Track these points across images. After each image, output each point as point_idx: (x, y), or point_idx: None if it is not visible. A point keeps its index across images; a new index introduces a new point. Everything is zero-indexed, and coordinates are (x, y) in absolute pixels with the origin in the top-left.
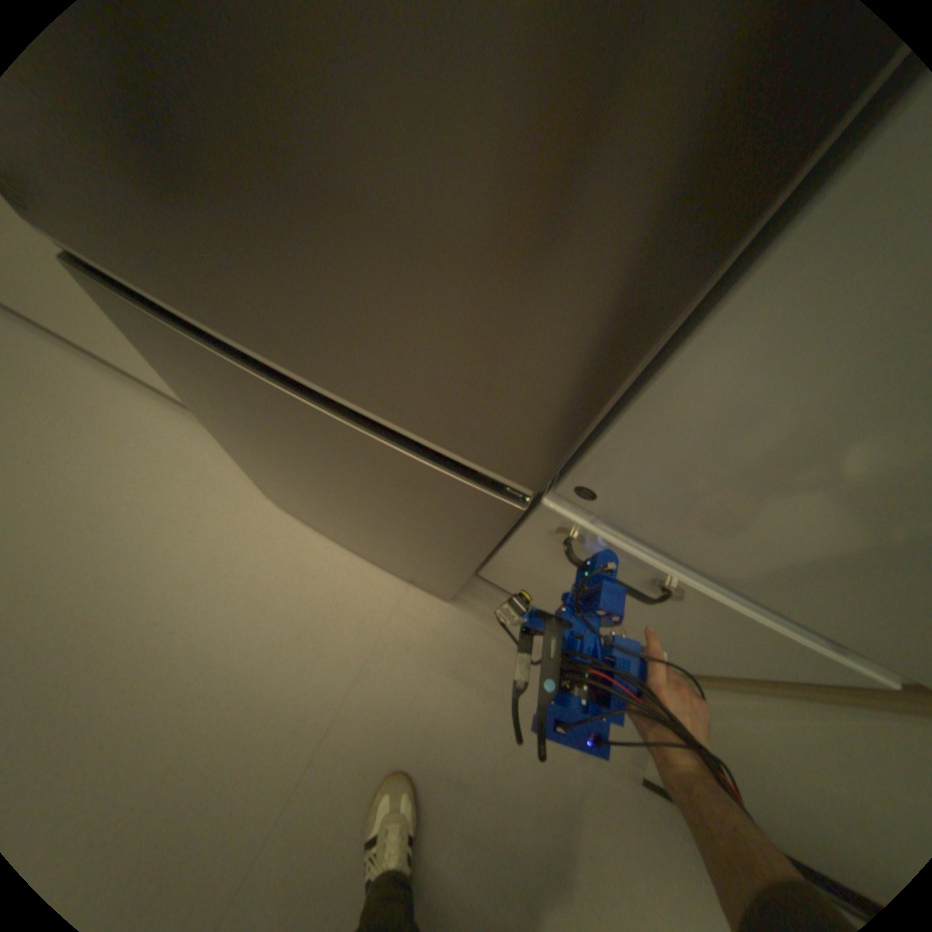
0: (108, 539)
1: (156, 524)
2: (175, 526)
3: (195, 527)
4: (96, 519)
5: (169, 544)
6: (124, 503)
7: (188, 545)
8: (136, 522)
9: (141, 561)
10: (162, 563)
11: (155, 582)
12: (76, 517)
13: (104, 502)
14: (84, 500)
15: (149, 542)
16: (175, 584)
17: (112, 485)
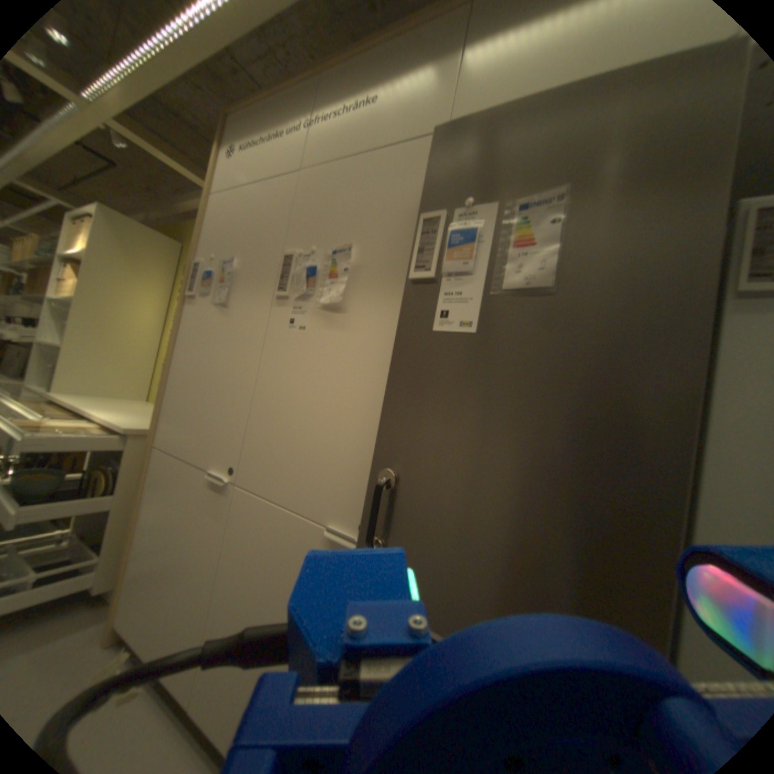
0: None
1: None
2: None
3: None
4: None
5: None
6: None
7: None
8: None
9: None
10: None
11: None
12: None
13: None
14: None
15: None
16: None
17: None
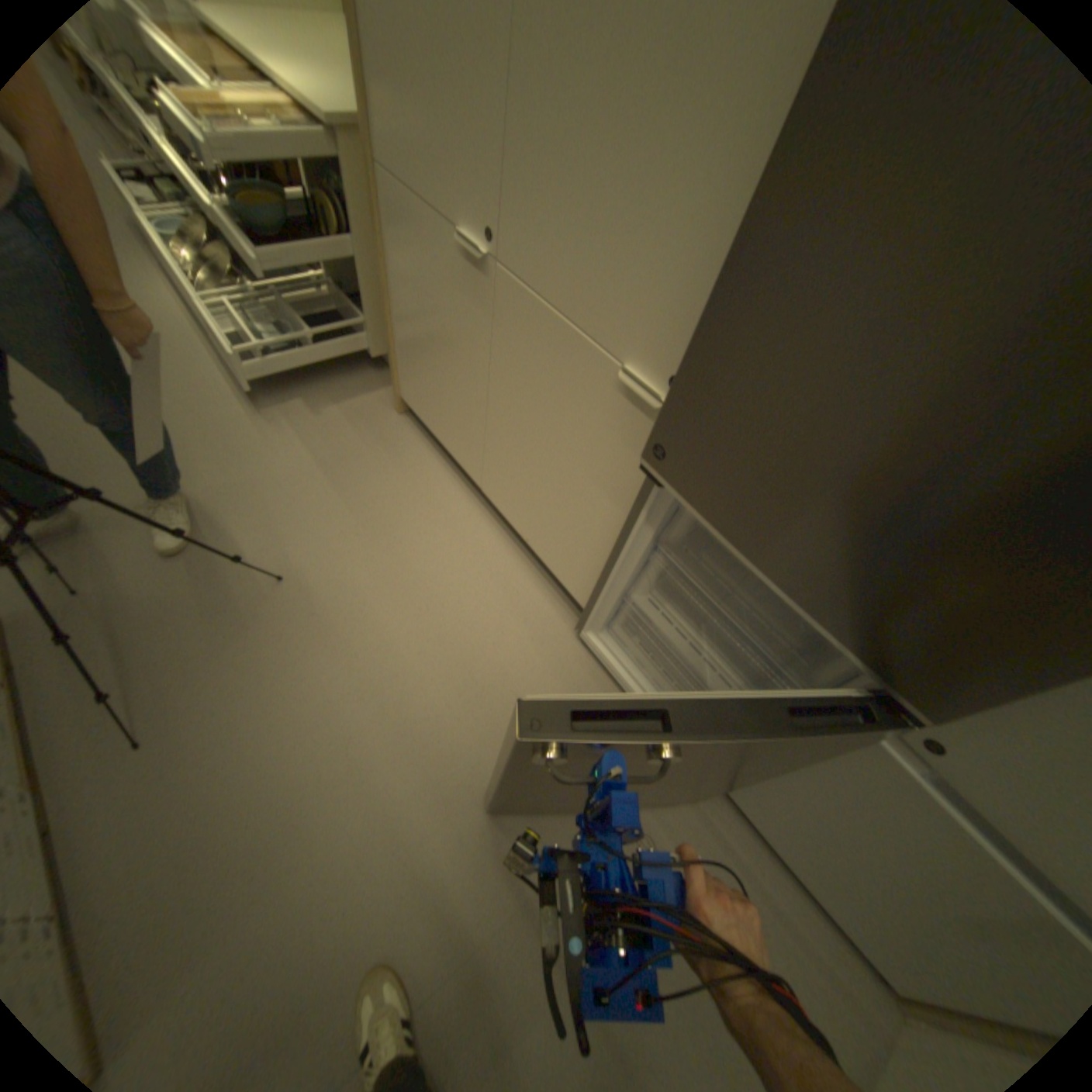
0: (436, 623)
1: (471, 626)
2: (484, 634)
3: (498, 641)
4: (432, 604)
5: (476, 646)
6: (454, 600)
7: (490, 654)
8: (458, 619)
9: (454, 651)
10: (467, 659)
11: (458, 673)
12: (420, 597)
13: (441, 593)
14: (429, 586)
15: (463, 639)
16: (472, 681)
17: (450, 582)
